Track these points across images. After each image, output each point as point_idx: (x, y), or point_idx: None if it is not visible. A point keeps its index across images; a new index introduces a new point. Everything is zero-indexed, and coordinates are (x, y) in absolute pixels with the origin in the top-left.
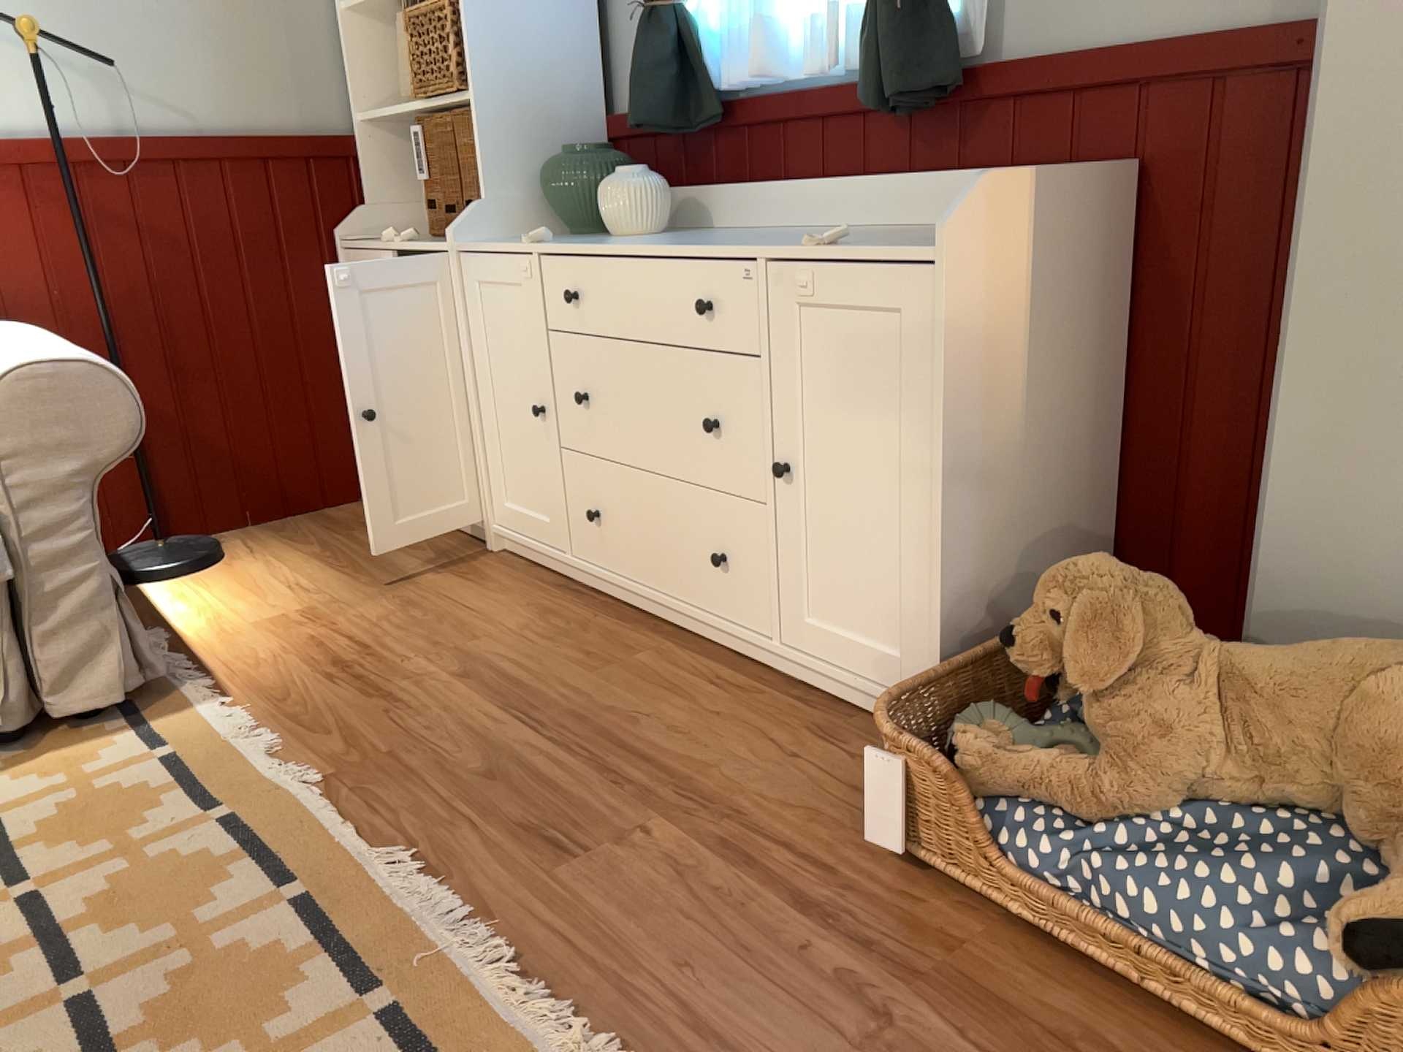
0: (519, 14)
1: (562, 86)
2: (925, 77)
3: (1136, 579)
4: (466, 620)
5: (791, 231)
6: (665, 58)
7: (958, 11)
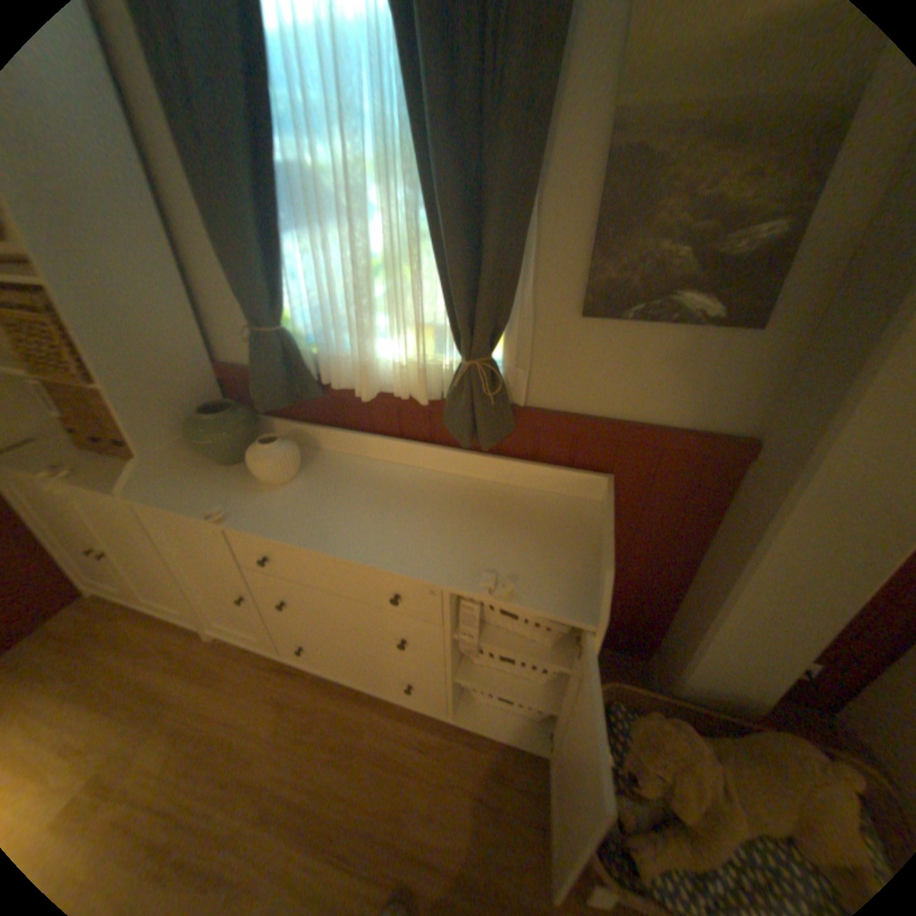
0: (123, 313)
1: (175, 354)
2: (504, 432)
3: (691, 748)
4: (230, 742)
5: (395, 475)
6: (280, 365)
7: (505, 374)
